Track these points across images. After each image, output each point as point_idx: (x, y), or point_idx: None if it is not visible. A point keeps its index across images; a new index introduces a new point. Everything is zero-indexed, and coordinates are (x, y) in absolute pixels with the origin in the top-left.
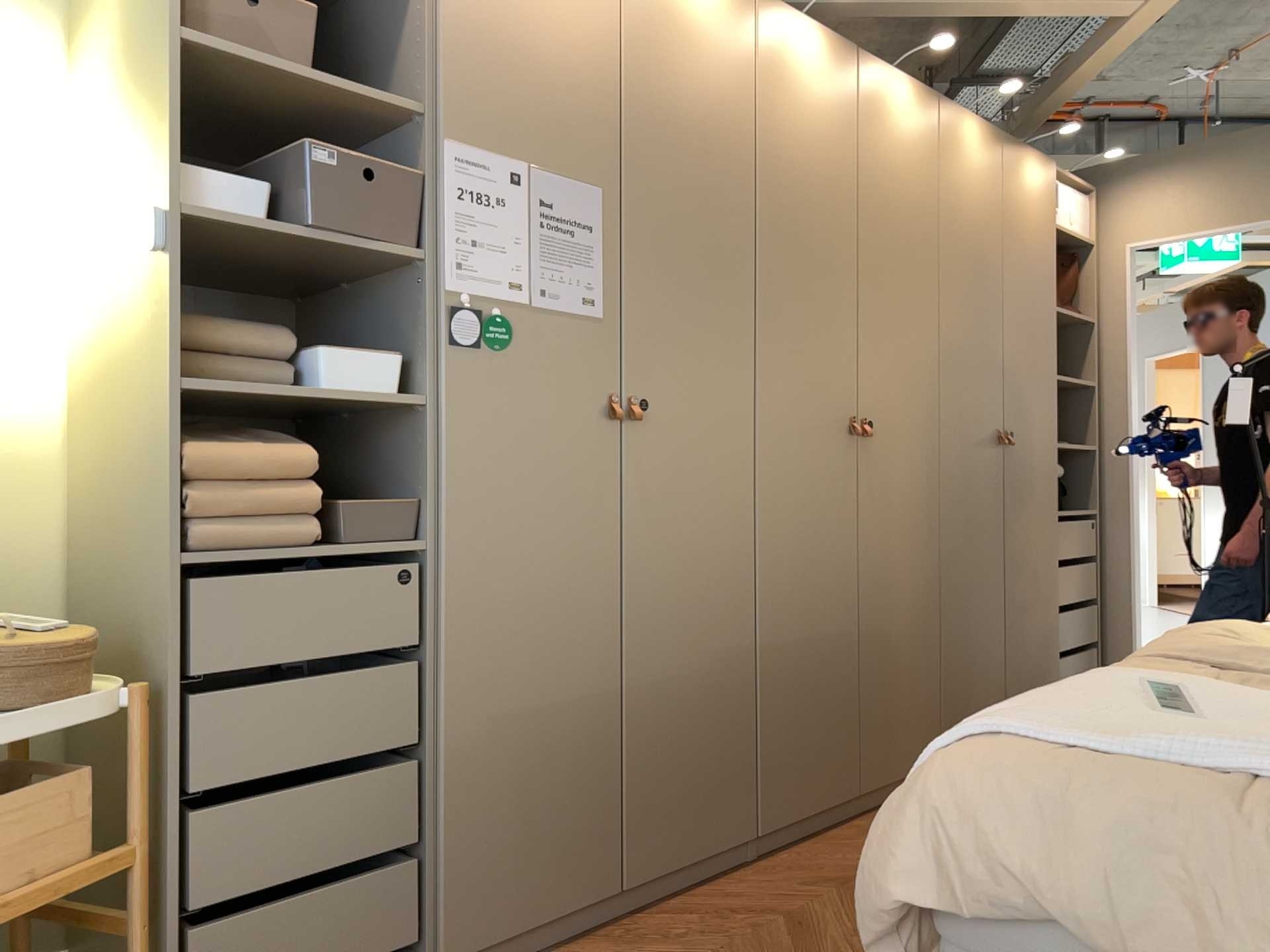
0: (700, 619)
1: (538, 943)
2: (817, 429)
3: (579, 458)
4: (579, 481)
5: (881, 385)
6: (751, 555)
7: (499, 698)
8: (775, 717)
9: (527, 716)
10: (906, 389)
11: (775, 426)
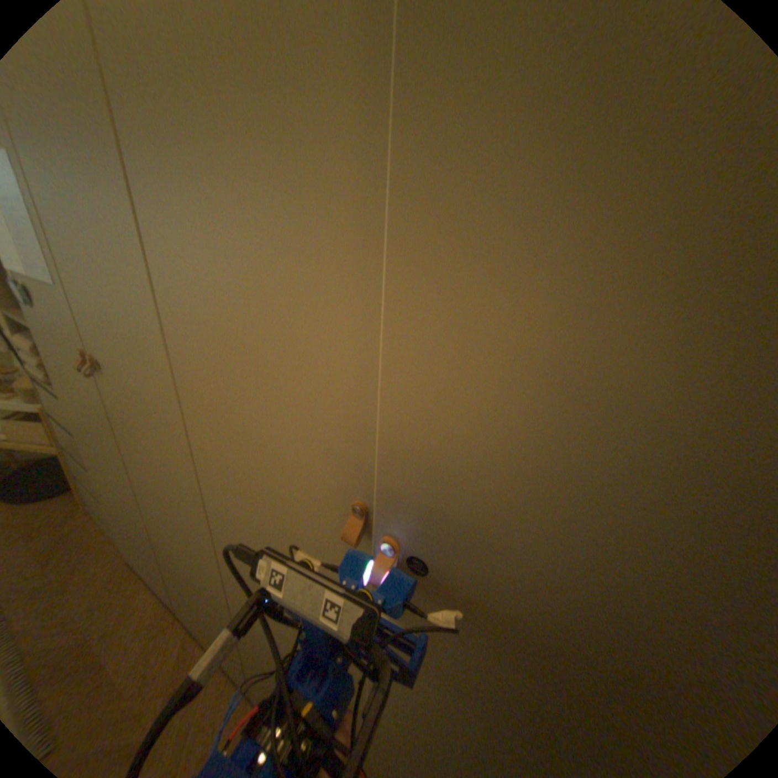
0: (177, 546)
1: (155, 591)
2: (268, 482)
3: (83, 392)
4: (88, 406)
5: (481, 500)
6: (205, 543)
7: (101, 489)
8: (250, 668)
9: (112, 505)
10: (660, 579)
11: (202, 442)
